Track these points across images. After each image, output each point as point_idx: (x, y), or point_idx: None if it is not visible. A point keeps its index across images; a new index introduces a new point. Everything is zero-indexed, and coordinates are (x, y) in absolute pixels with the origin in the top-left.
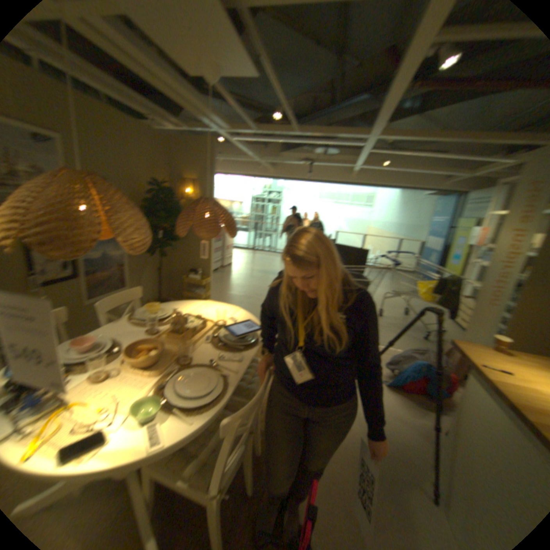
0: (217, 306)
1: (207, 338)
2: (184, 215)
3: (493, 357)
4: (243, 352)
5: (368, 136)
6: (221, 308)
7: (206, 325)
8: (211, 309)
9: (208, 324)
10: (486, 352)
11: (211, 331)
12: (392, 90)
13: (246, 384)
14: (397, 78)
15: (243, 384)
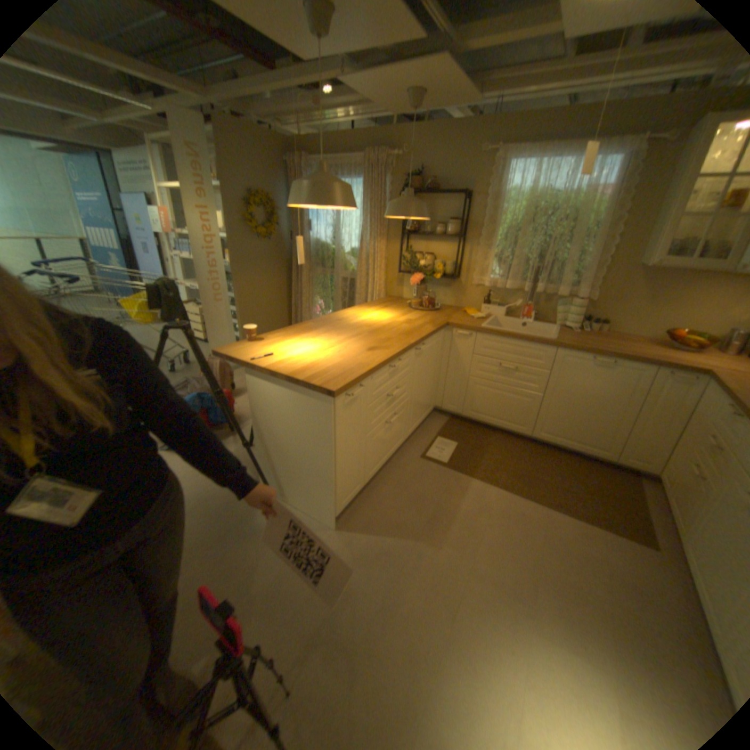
0: None
1: None
2: None
3: (251, 349)
4: None
5: None
6: None
7: None
8: None
9: None
10: (244, 348)
11: None
12: None
13: None
14: None
15: None
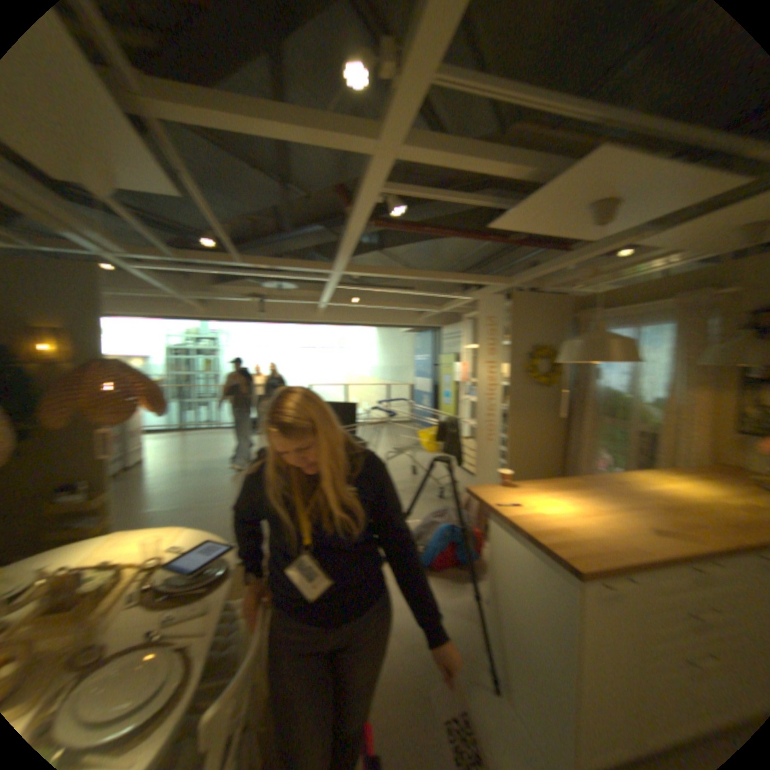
0: (141, 536)
1: (131, 599)
2: (60, 393)
3: (503, 494)
4: (208, 597)
5: (333, 273)
6: (150, 538)
7: (125, 577)
8: (129, 545)
9: (128, 573)
10: (497, 491)
11: (136, 584)
12: (352, 229)
13: (219, 653)
14: (354, 219)
15: (214, 655)
